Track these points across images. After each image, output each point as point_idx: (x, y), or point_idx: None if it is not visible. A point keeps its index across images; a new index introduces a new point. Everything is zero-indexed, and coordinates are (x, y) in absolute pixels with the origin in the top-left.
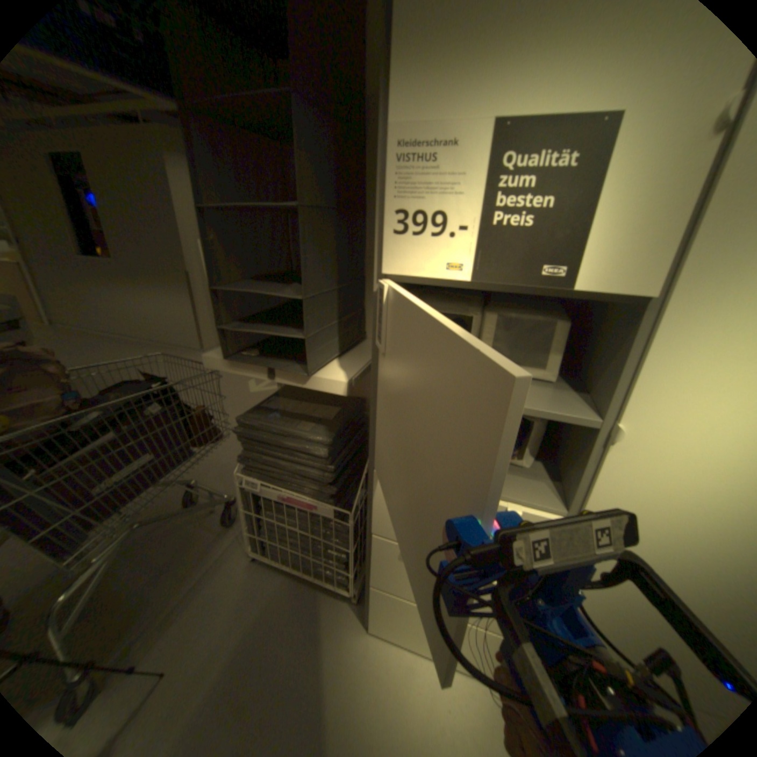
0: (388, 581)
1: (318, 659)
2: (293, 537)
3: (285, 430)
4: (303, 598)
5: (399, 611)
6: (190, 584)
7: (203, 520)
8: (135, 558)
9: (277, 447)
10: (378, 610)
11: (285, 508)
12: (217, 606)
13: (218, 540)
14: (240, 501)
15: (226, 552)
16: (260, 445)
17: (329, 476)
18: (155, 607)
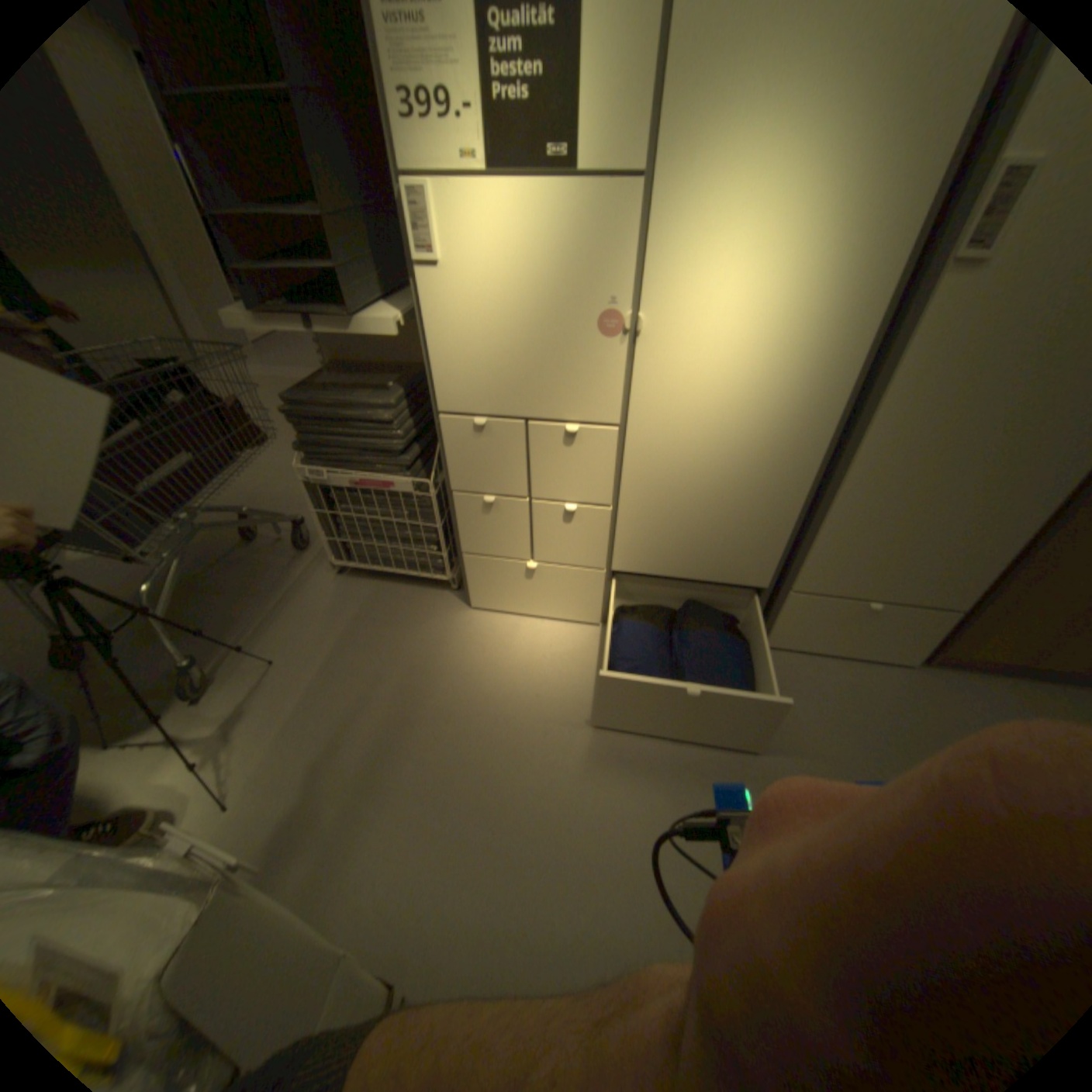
0: (479, 542)
1: (425, 632)
2: (377, 528)
3: (340, 400)
4: (402, 593)
5: (495, 572)
6: (276, 600)
7: (272, 548)
8: (203, 589)
9: (336, 423)
10: (476, 578)
11: (361, 495)
12: (312, 611)
13: (295, 562)
14: (310, 500)
15: (307, 570)
16: (316, 423)
17: (400, 444)
18: (244, 621)
